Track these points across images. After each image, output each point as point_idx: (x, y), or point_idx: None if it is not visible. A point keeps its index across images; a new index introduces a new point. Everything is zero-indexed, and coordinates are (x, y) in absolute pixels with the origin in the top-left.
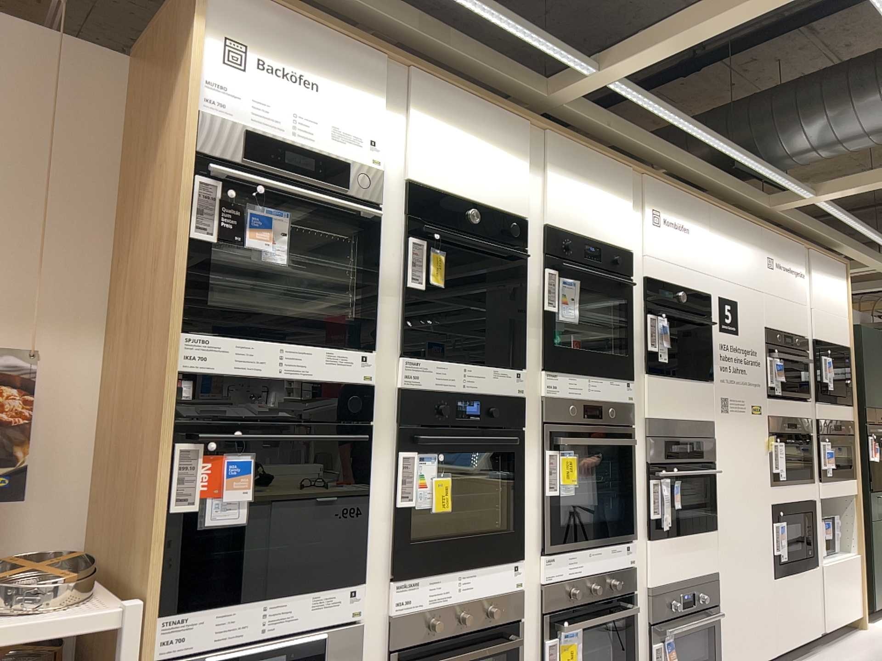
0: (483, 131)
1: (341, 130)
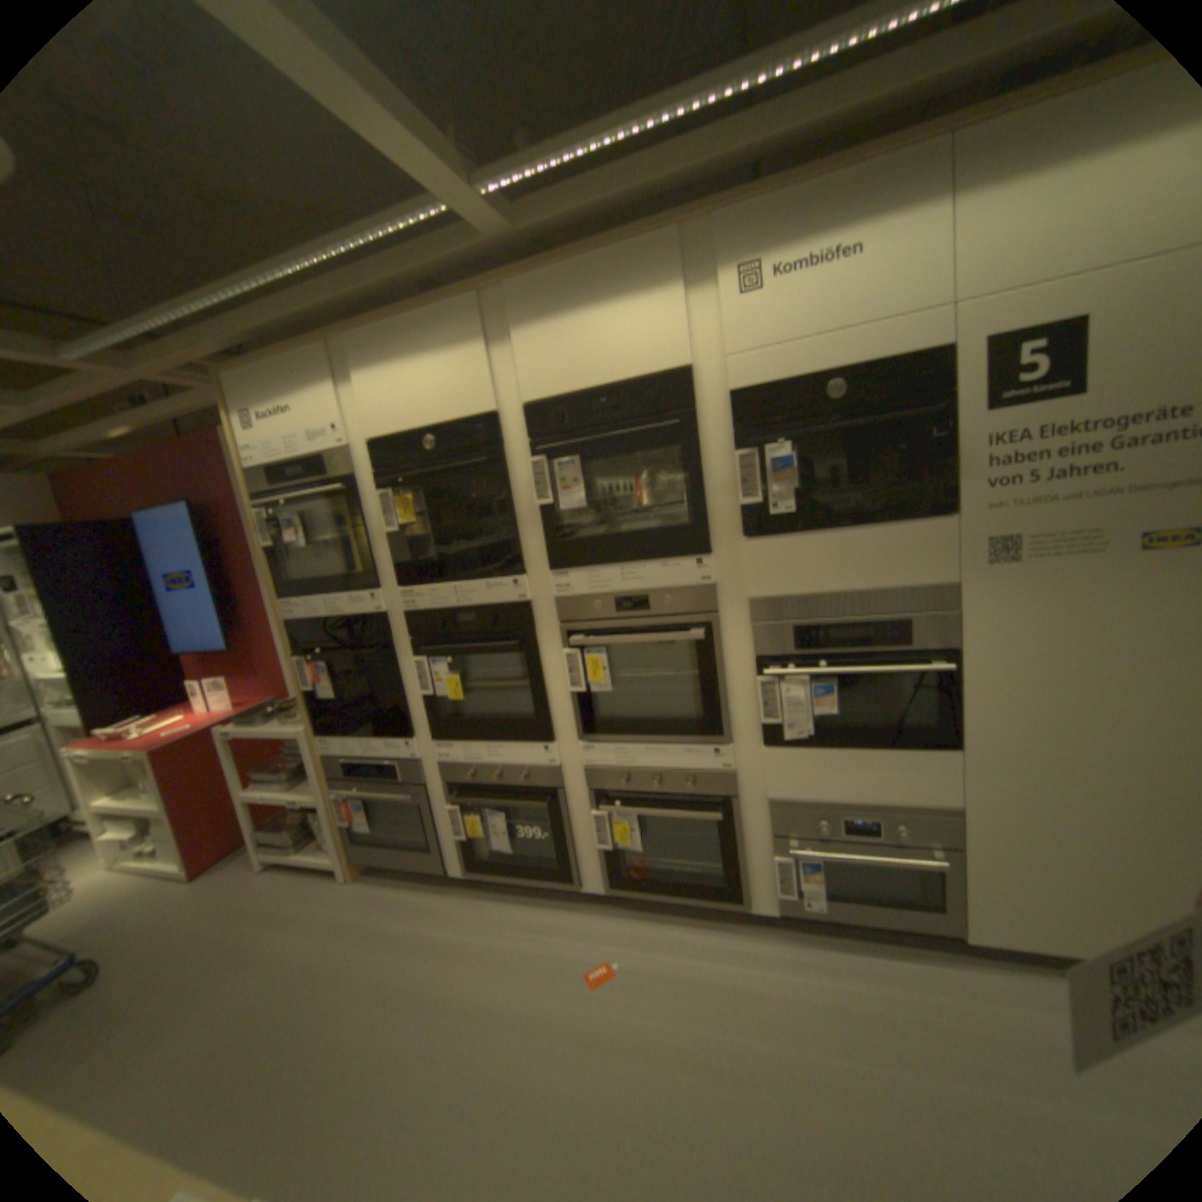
0: (418, 336)
1: (303, 427)
